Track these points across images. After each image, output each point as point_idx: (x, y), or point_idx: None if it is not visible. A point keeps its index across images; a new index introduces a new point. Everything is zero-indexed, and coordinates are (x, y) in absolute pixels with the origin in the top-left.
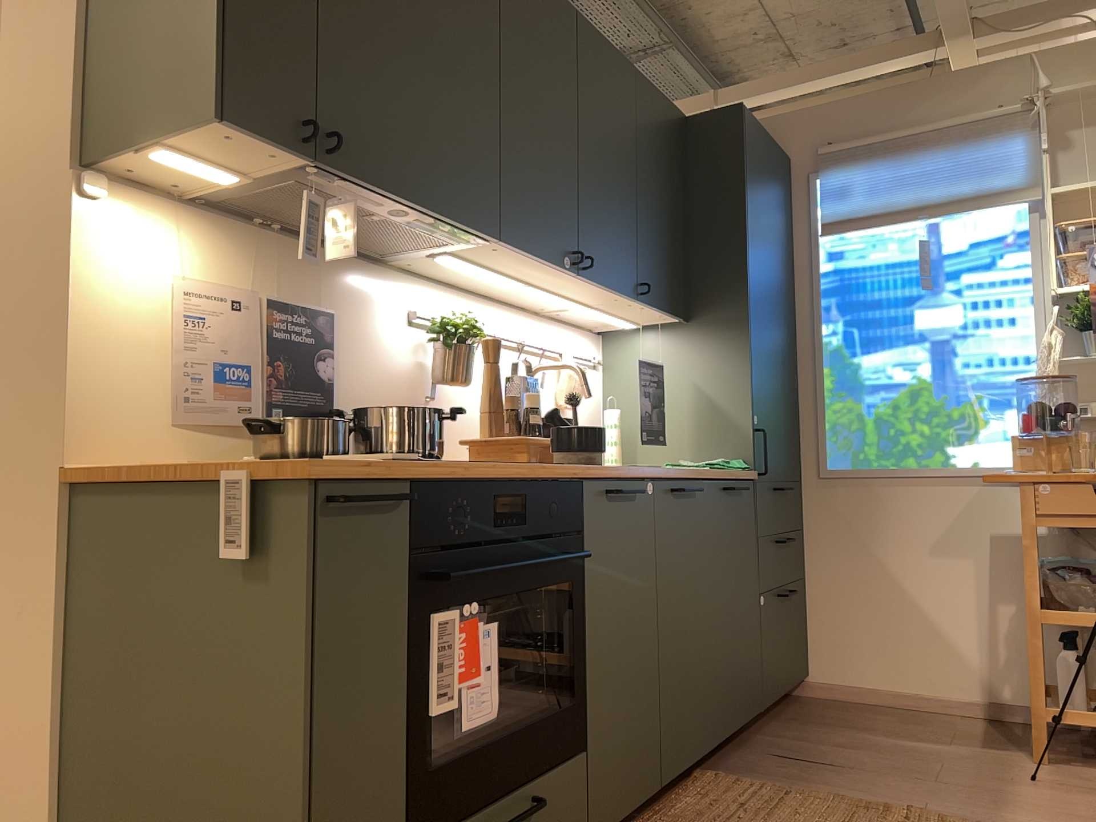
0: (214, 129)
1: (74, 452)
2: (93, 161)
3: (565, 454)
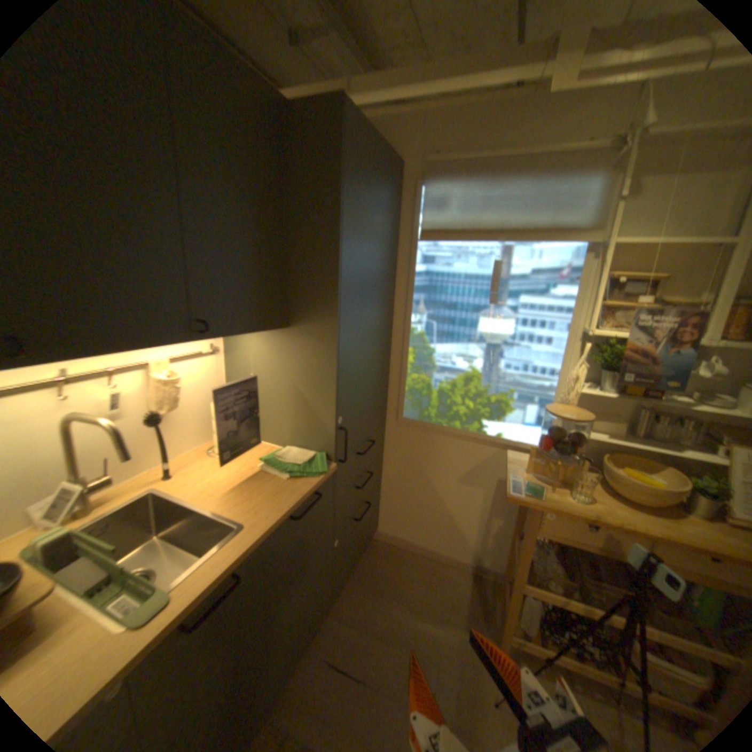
0: None
1: None
2: None
3: None
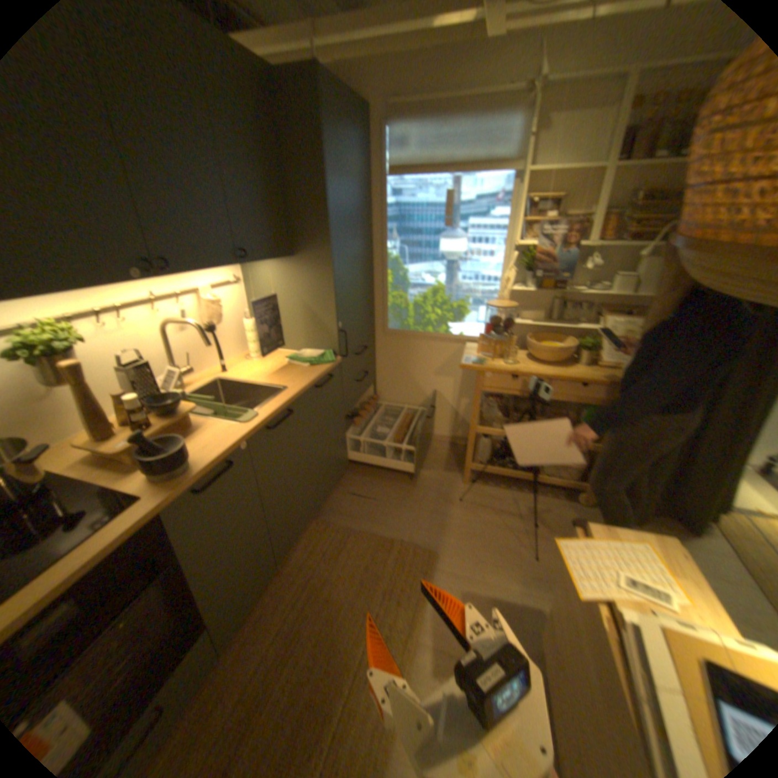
0: None
1: None
2: None
3: (146, 479)
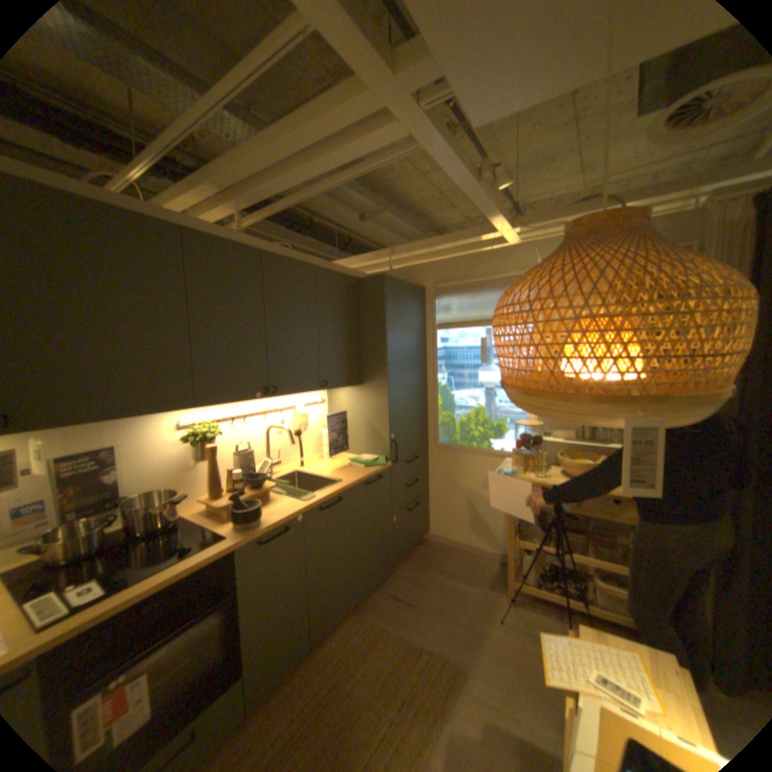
0: None
1: None
2: None
3: (232, 527)
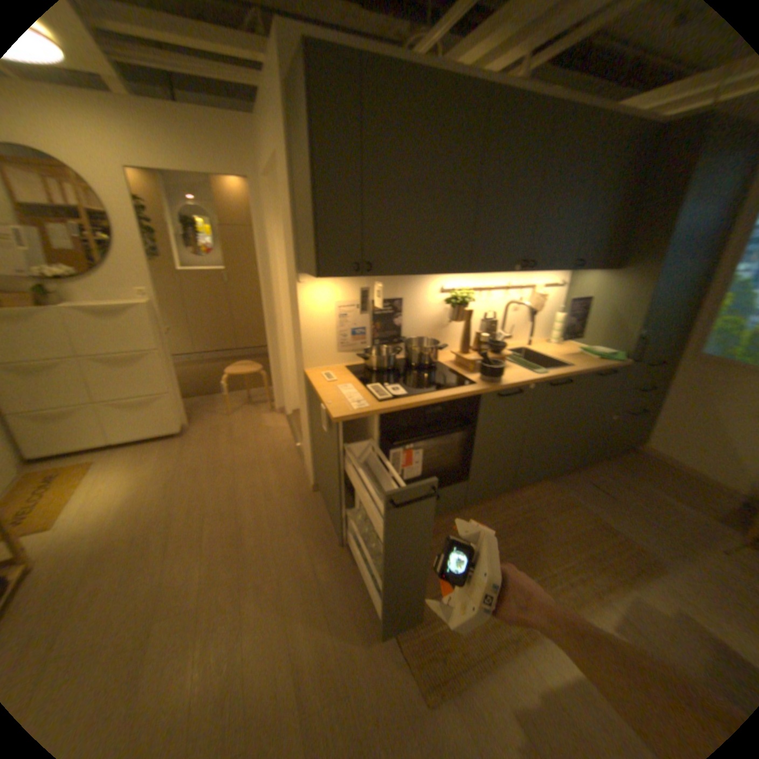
0: (319, 277)
1: (306, 366)
2: (300, 270)
3: (481, 376)
